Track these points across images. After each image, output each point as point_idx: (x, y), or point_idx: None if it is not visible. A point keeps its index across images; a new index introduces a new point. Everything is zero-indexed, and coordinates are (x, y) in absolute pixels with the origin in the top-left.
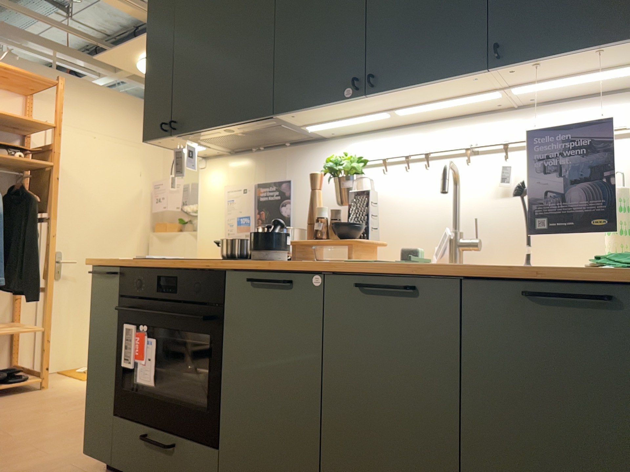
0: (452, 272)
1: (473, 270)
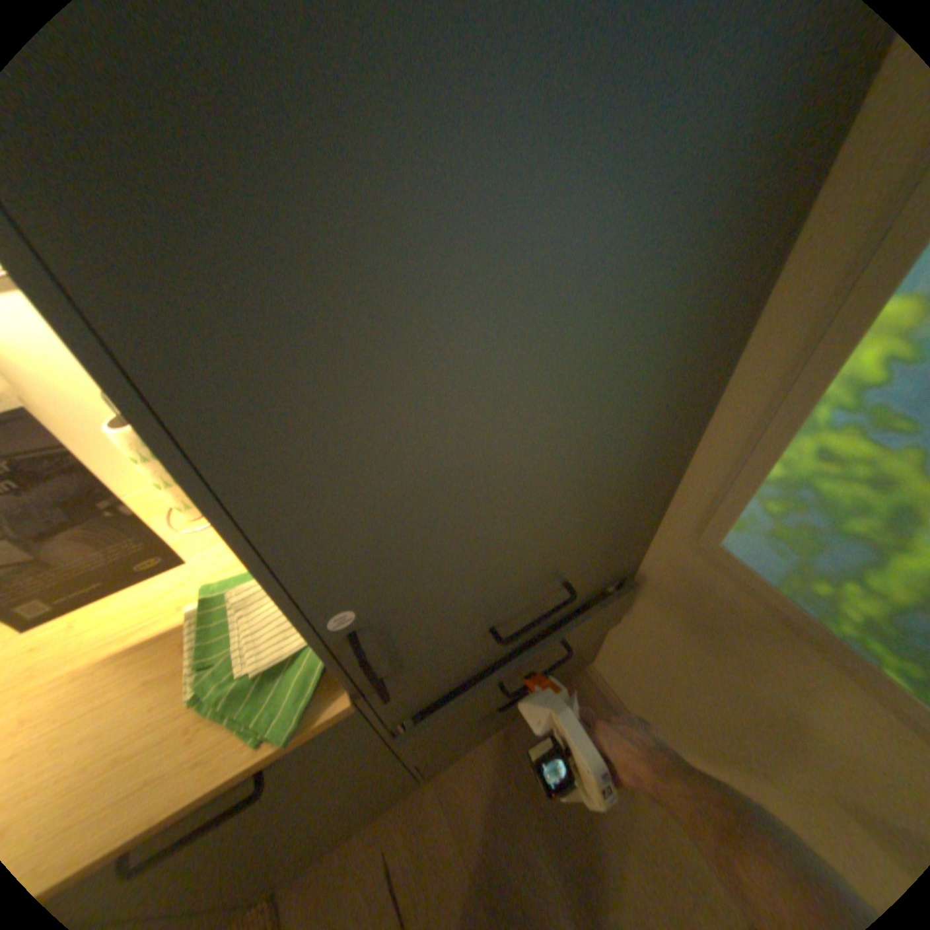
0: None
1: None
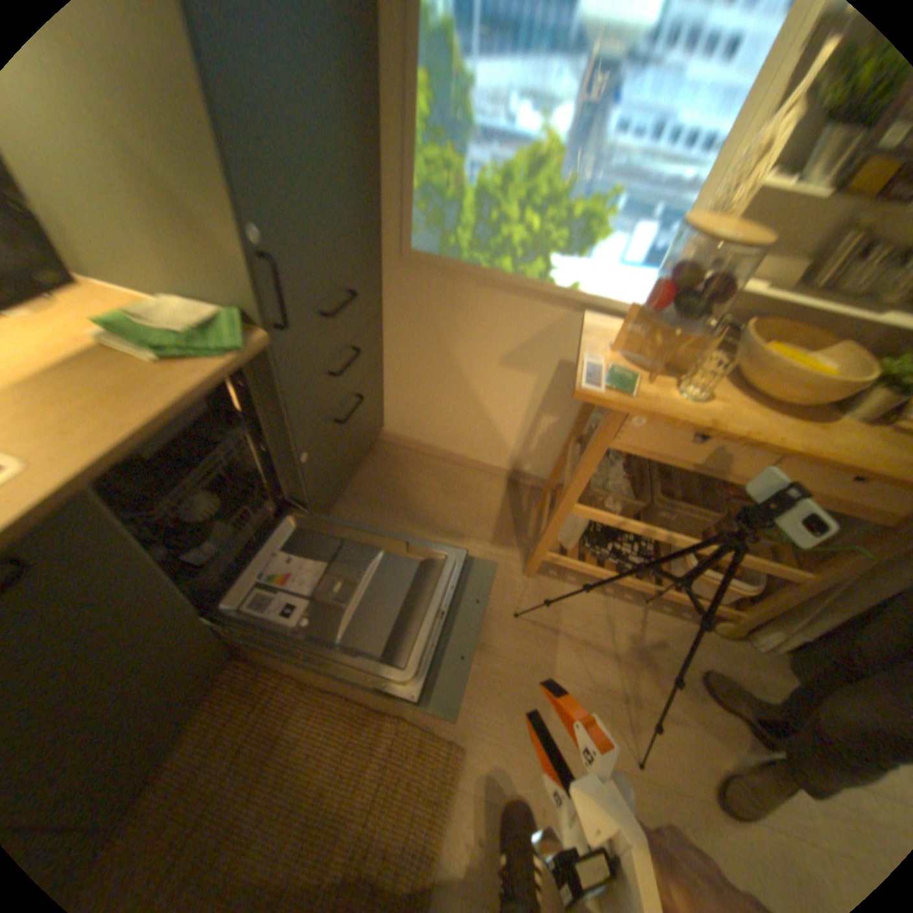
0: (64, 491)
1: (97, 465)
